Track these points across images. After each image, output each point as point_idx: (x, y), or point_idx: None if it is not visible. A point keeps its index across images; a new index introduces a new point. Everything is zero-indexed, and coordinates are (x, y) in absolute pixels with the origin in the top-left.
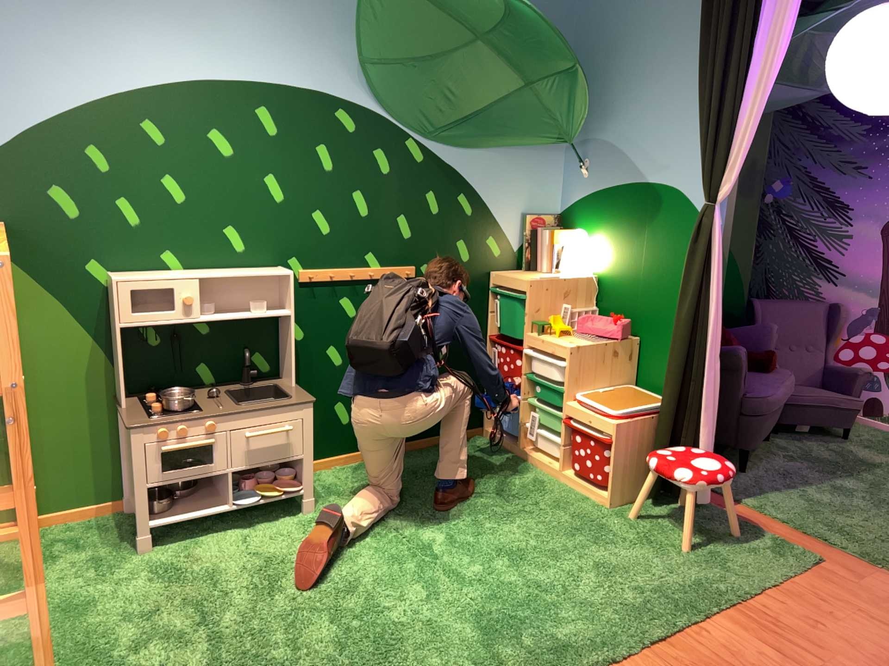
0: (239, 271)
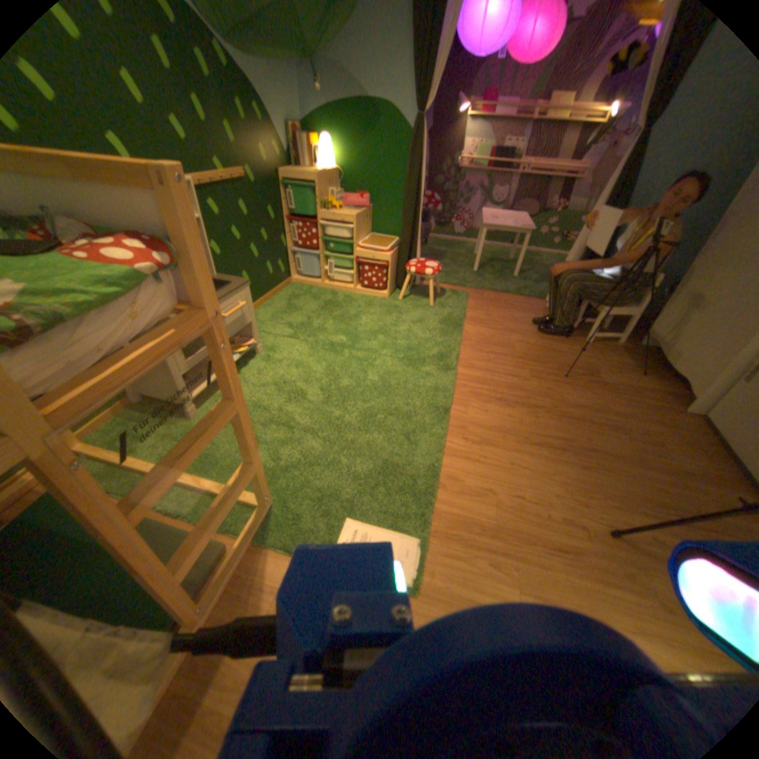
0: None
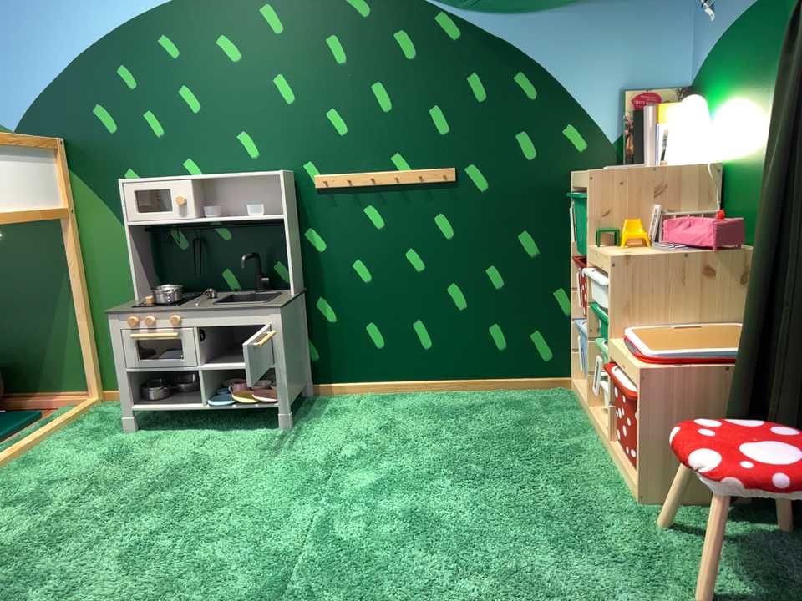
0: (241, 174)
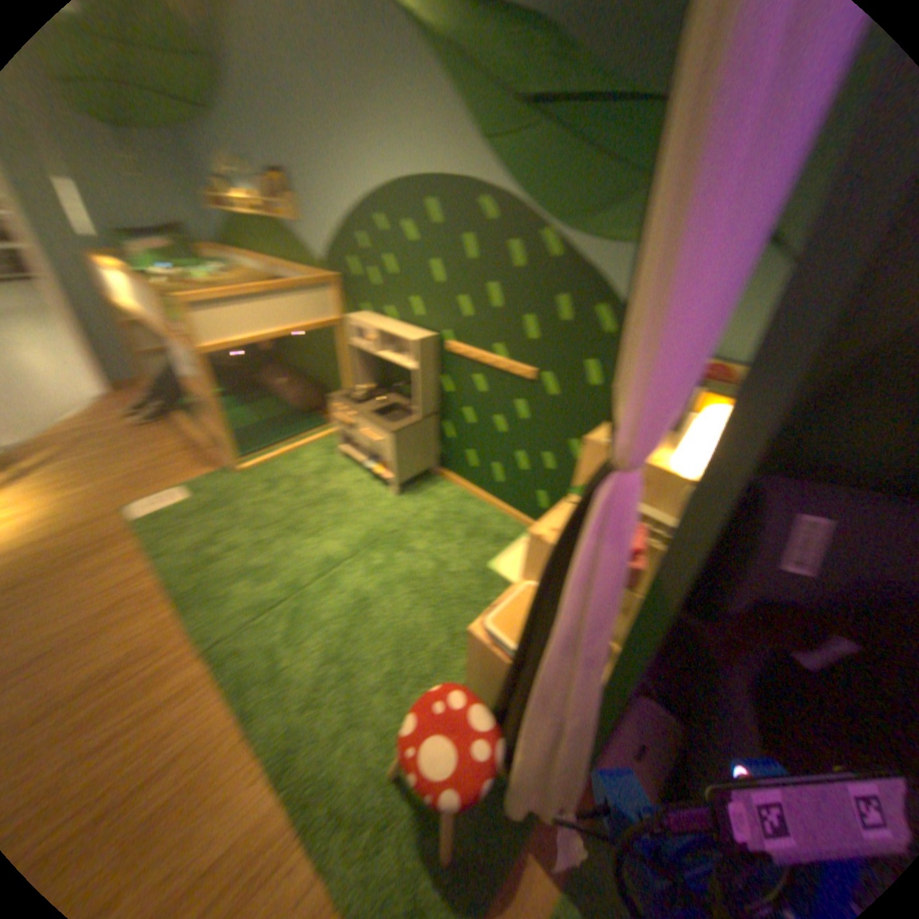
0: (405, 330)
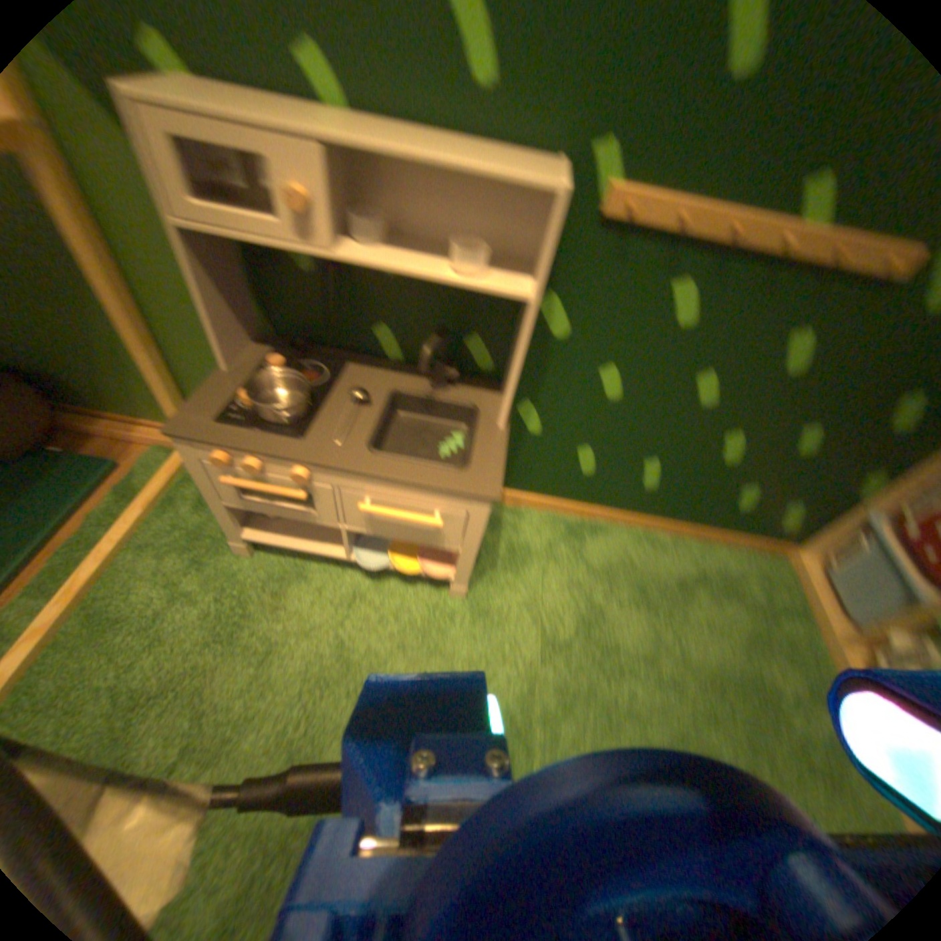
0: (450, 136)
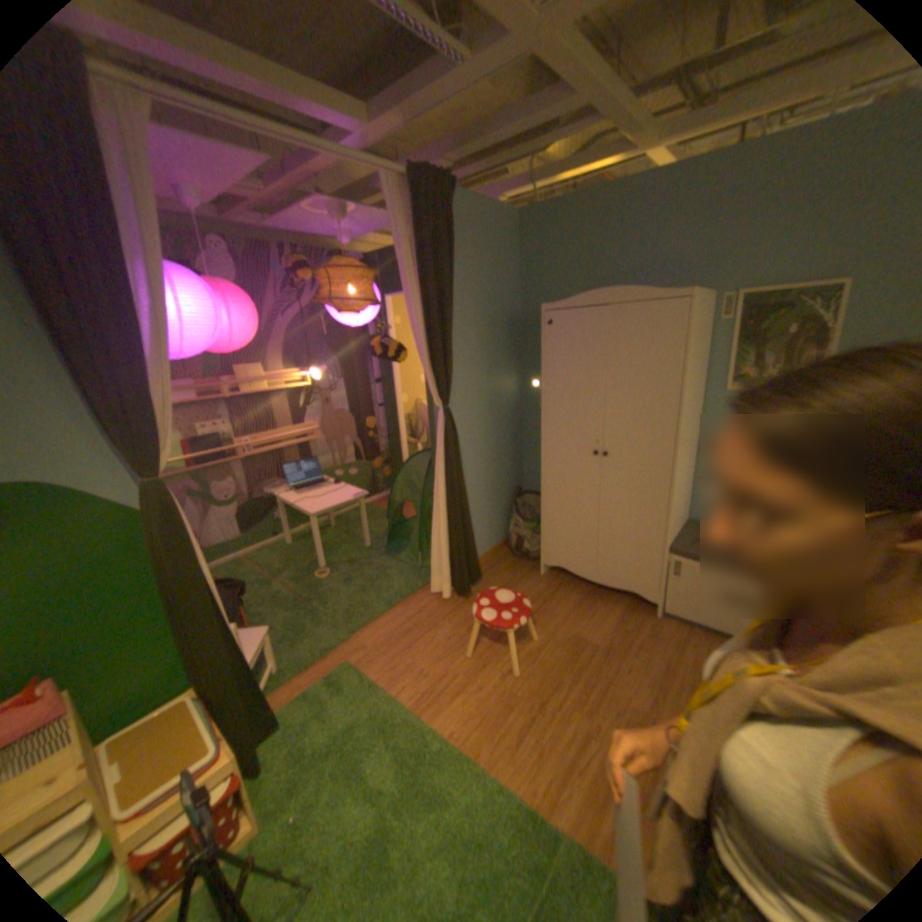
0: None
